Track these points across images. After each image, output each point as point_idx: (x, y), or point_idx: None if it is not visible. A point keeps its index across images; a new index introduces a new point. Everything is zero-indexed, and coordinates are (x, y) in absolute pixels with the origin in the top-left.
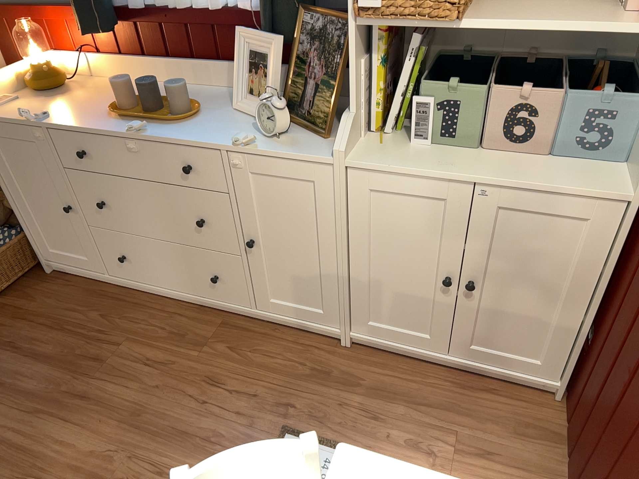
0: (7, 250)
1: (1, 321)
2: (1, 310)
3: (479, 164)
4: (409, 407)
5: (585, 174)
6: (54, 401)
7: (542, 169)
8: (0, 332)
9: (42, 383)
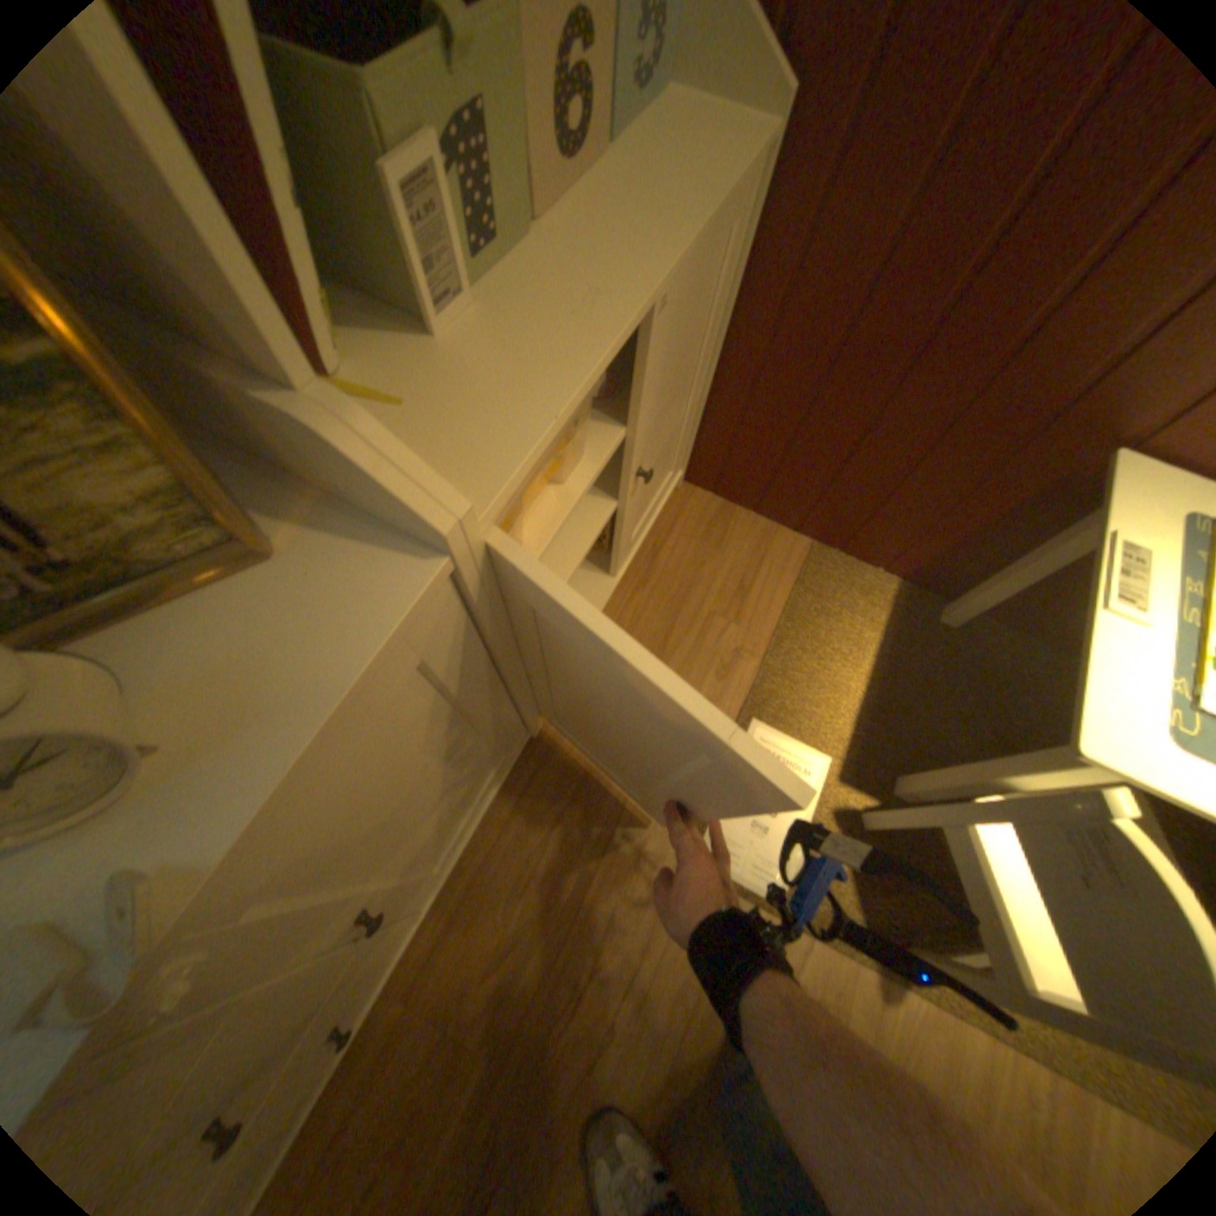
0: None
1: None
2: None
3: (601, 240)
4: (672, 659)
5: (690, 124)
6: None
7: (658, 165)
8: None
9: None
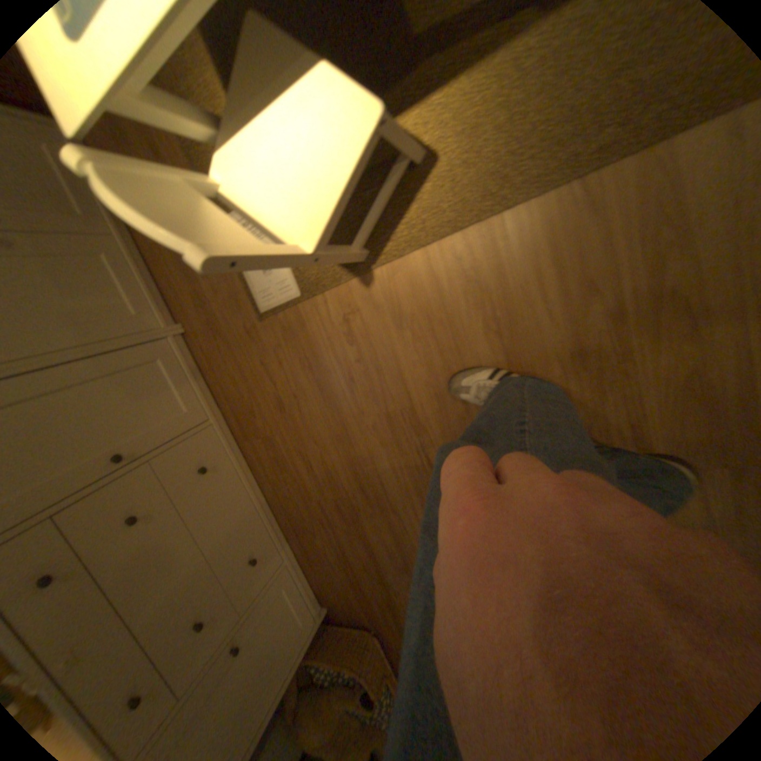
0: (326, 665)
1: (375, 610)
2: (370, 618)
3: None
4: None
5: None
6: (380, 509)
7: None
8: (381, 602)
9: (379, 533)
